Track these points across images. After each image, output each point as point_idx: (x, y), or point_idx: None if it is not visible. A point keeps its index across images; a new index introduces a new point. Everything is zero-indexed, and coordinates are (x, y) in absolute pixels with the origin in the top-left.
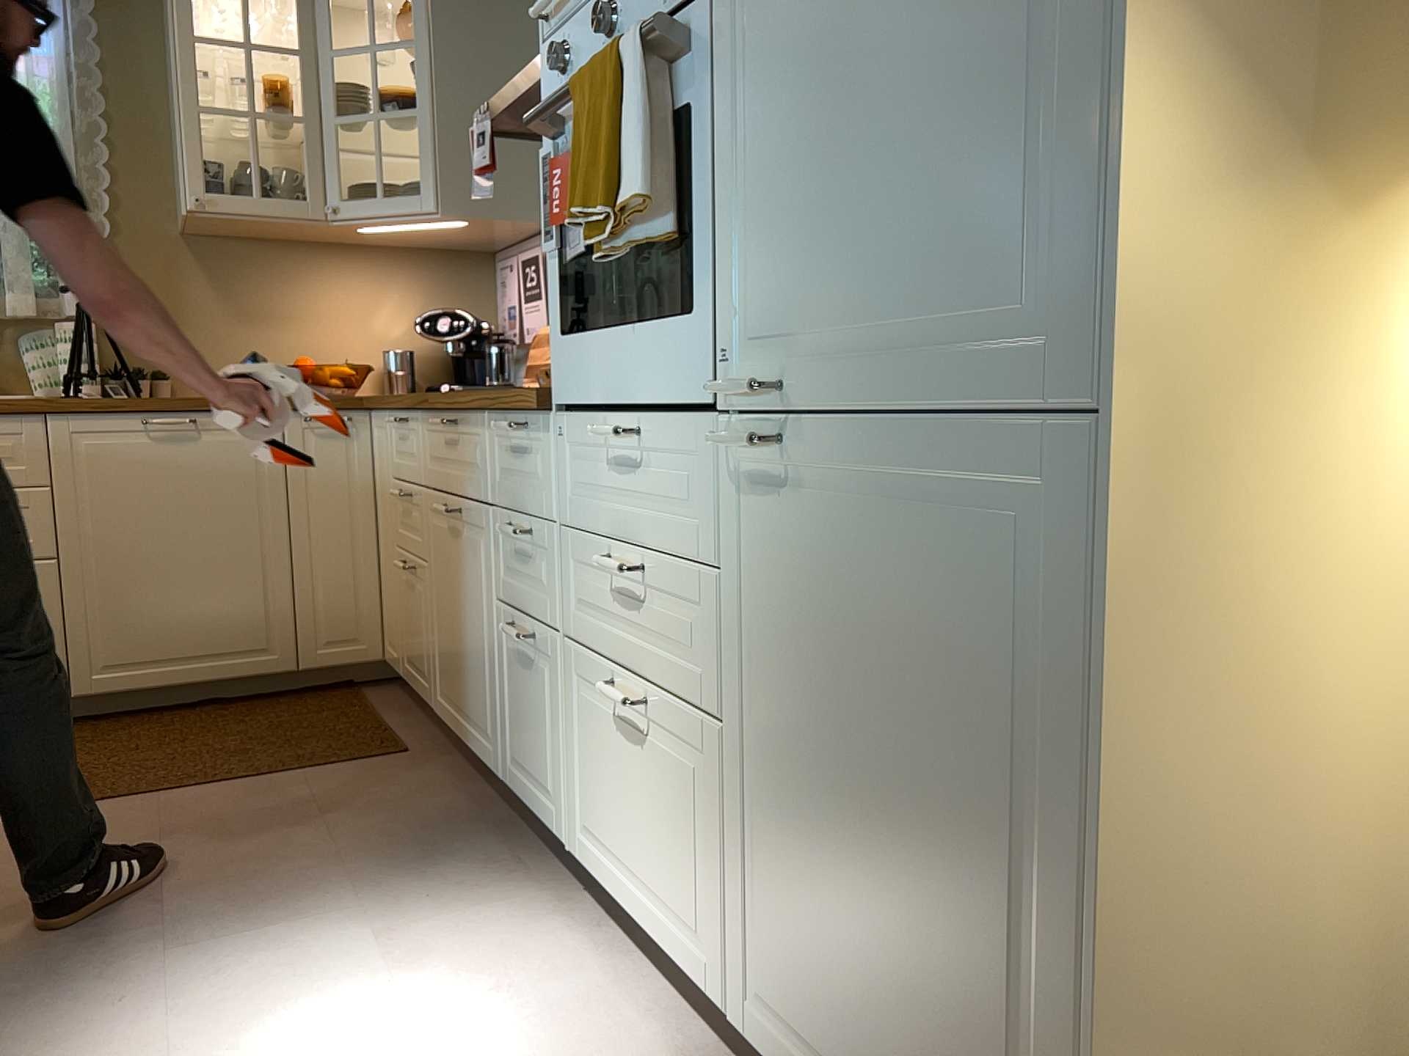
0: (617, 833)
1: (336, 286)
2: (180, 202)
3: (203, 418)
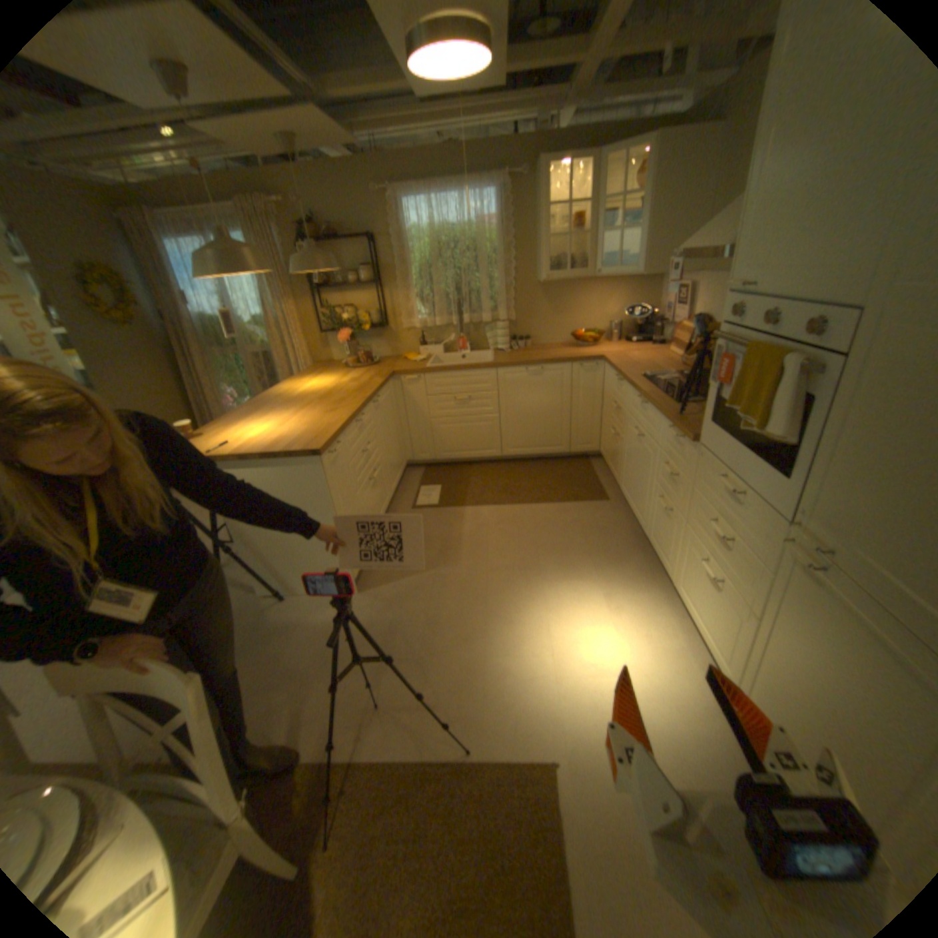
0: (695, 600)
1: (592, 295)
2: (536, 269)
3: (544, 367)
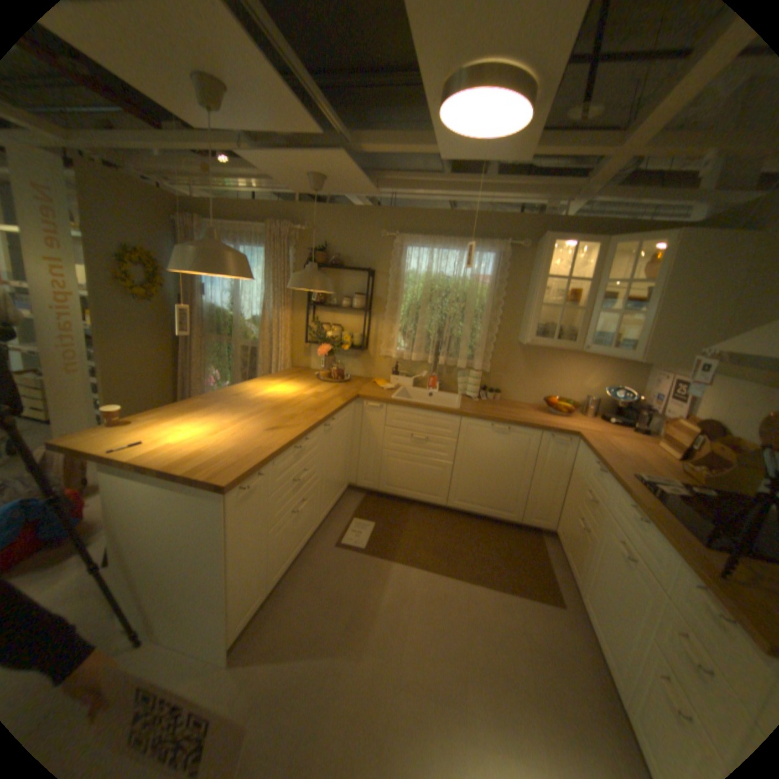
0: None
1: (574, 366)
2: (521, 331)
3: (513, 428)
